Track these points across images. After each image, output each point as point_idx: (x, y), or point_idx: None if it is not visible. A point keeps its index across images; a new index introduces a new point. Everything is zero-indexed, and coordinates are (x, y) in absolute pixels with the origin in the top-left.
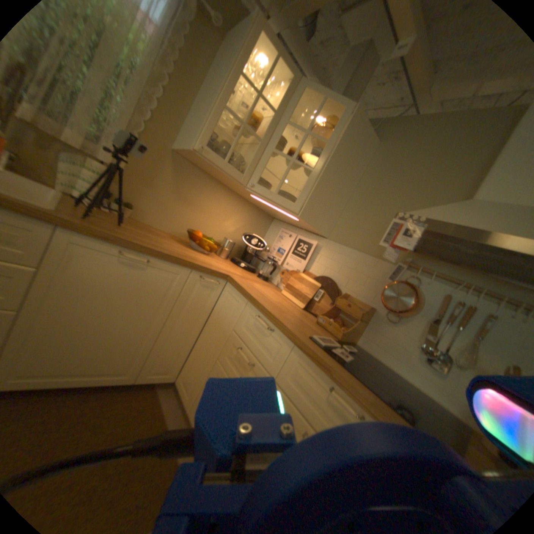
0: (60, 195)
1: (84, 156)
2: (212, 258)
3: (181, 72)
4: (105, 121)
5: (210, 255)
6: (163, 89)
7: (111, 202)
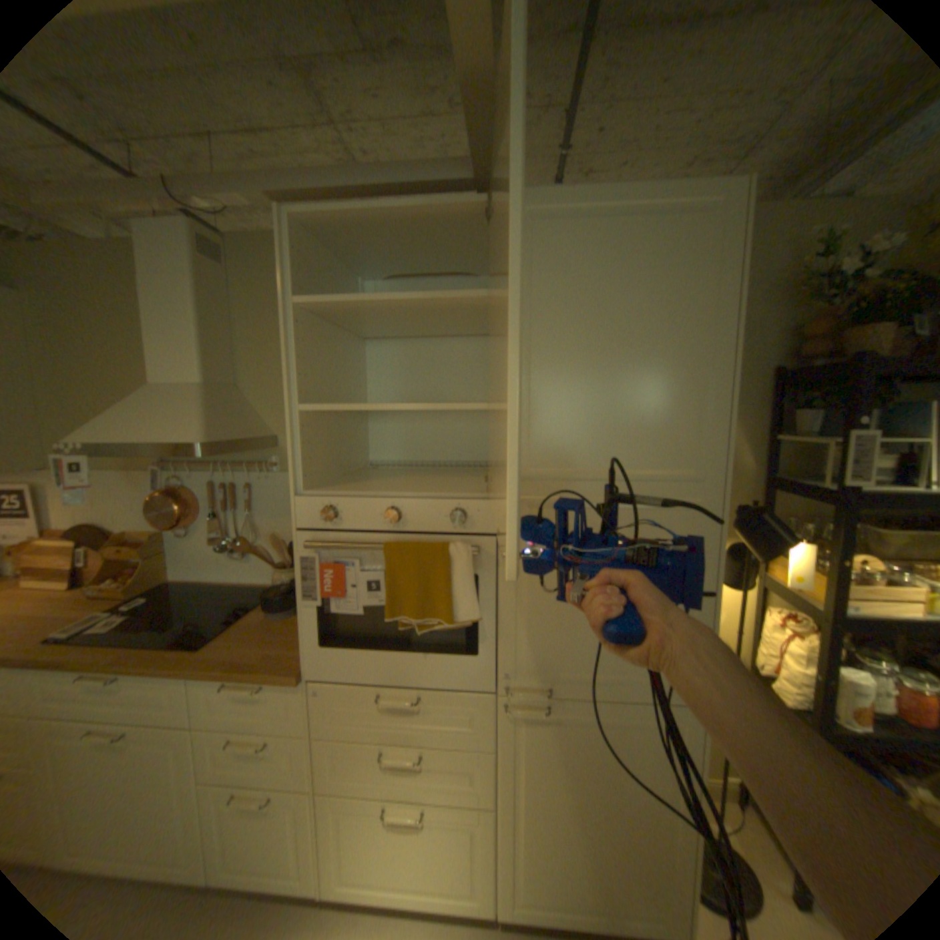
0: None
1: None
2: None
3: None
4: None
5: None
6: None
7: None
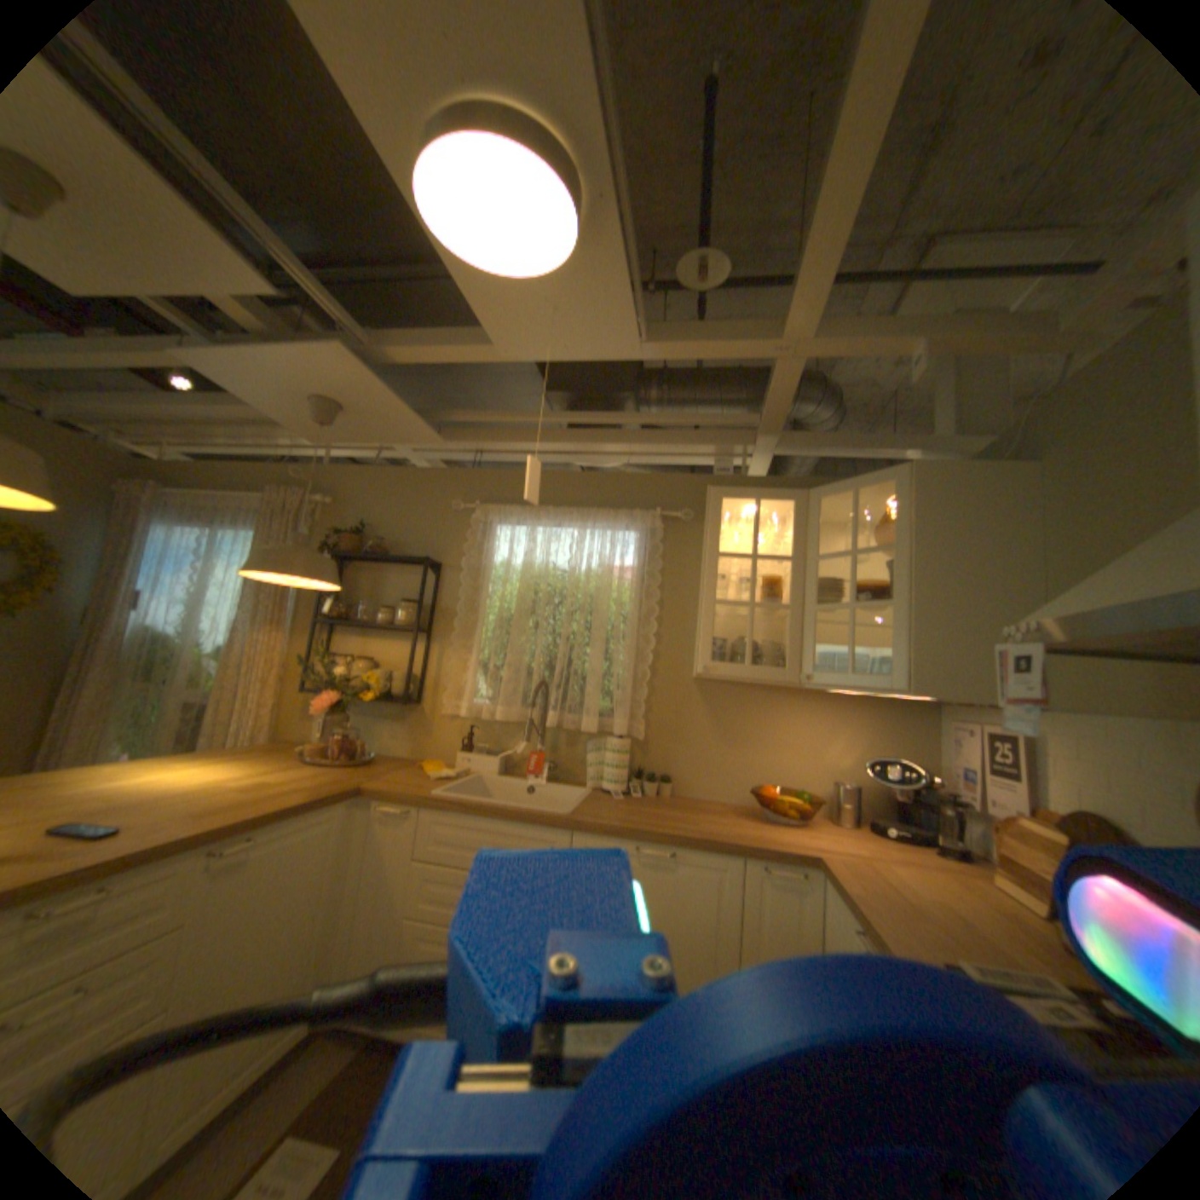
0: (590, 791)
1: (605, 734)
2: (809, 832)
3: (673, 586)
4: (615, 686)
5: (813, 826)
6: (660, 617)
7: (645, 780)
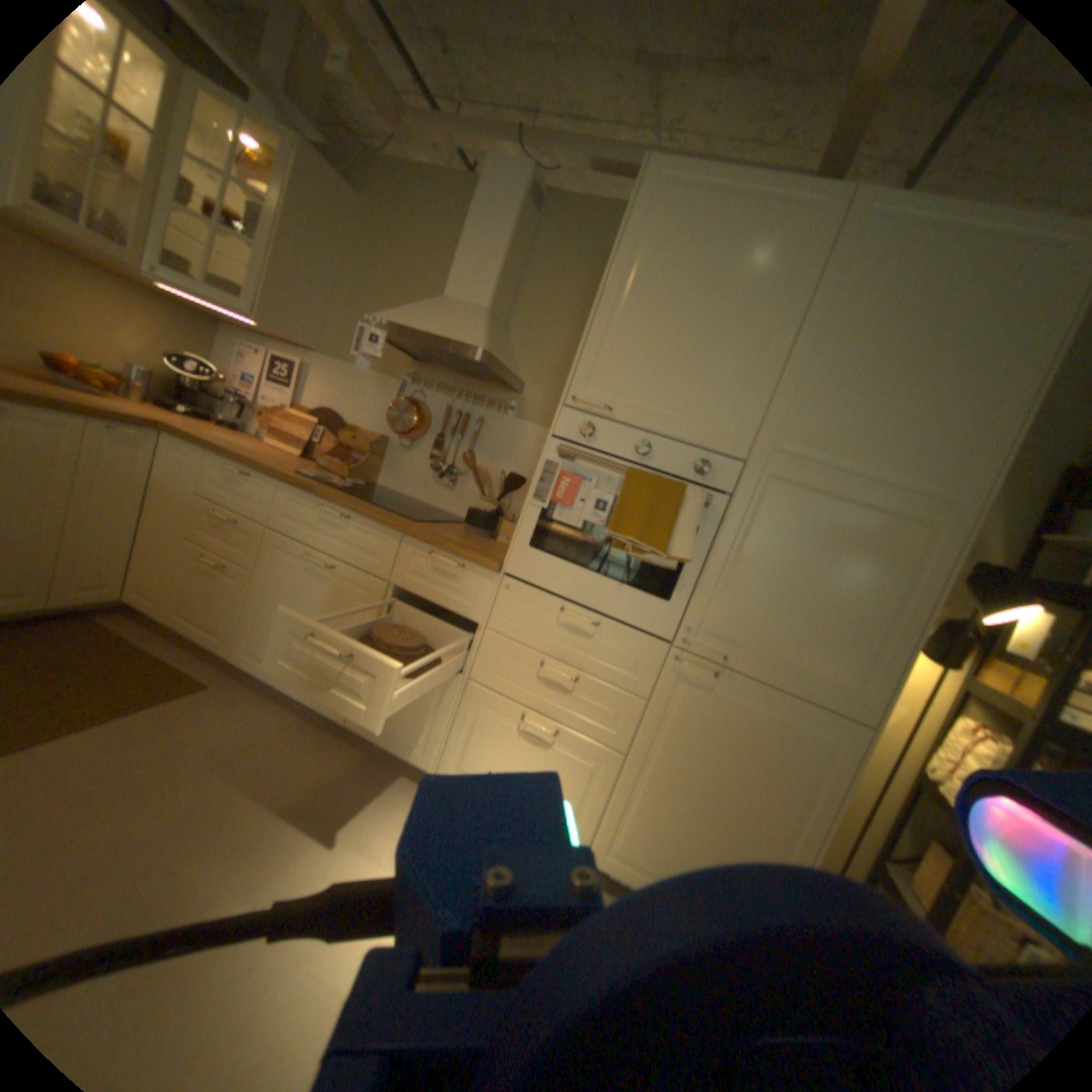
0: None
1: None
2: (111, 403)
3: None
4: None
5: (104, 399)
6: None
7: None
